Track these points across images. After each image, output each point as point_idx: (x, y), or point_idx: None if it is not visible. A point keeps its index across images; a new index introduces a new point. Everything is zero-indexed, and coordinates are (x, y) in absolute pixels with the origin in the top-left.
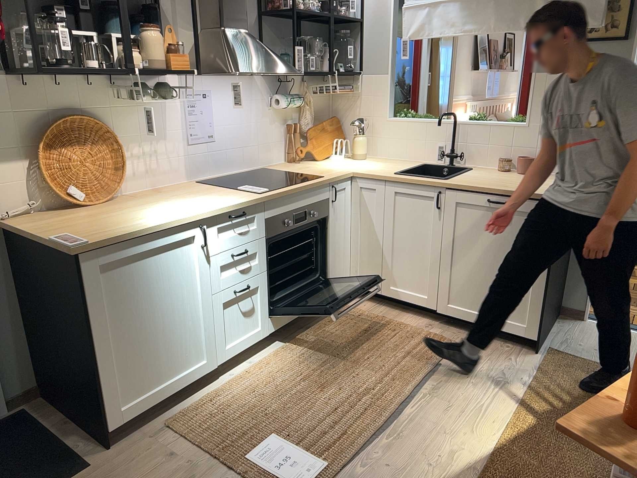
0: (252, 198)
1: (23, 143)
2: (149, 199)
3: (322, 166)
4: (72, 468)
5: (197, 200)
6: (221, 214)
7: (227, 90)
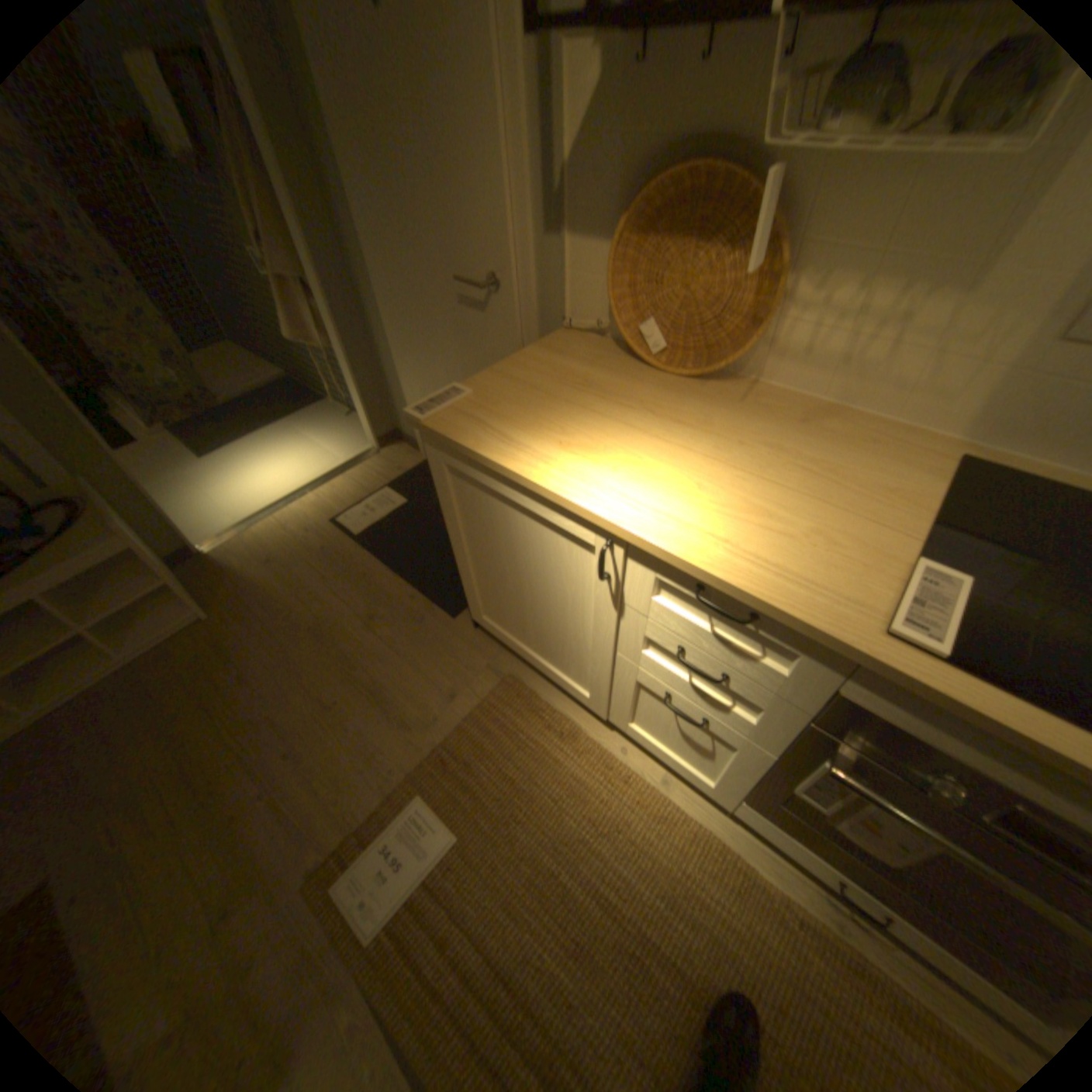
0: (821, 612)
1: (621, 200)
2: (734, 417)
3: None
4: (451, 603)
5: (748, 490)
6: (675, 561)
7: None
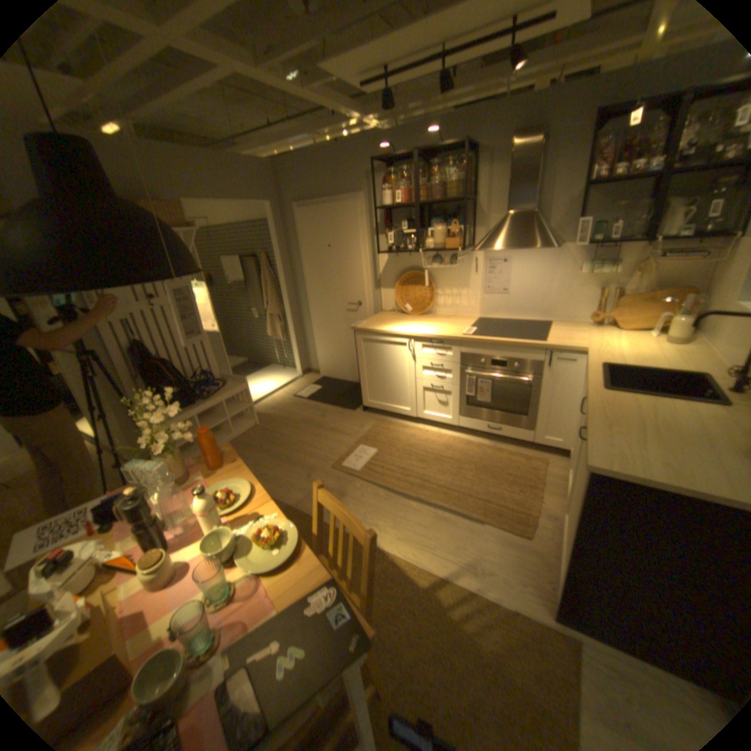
0: (450, 335)
1: (395, 281)
2: (431, 320)
3: (595, 335)
4: (352, 408)
5: (436, 327)
6: (423, 337)
7: (529, 256)
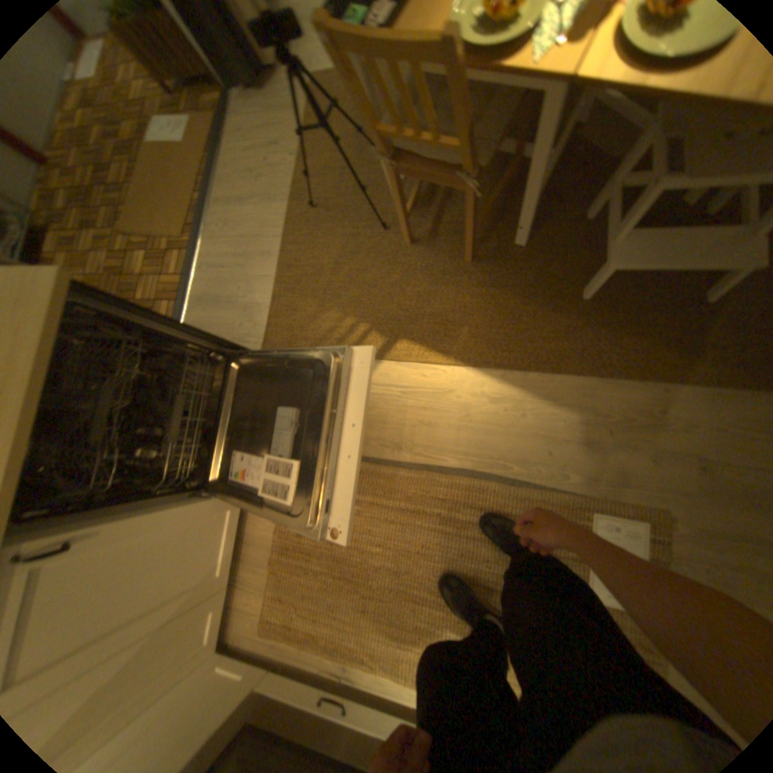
0: None
1: None
2: None
3: None
4: None
5: None
6: None
7: None
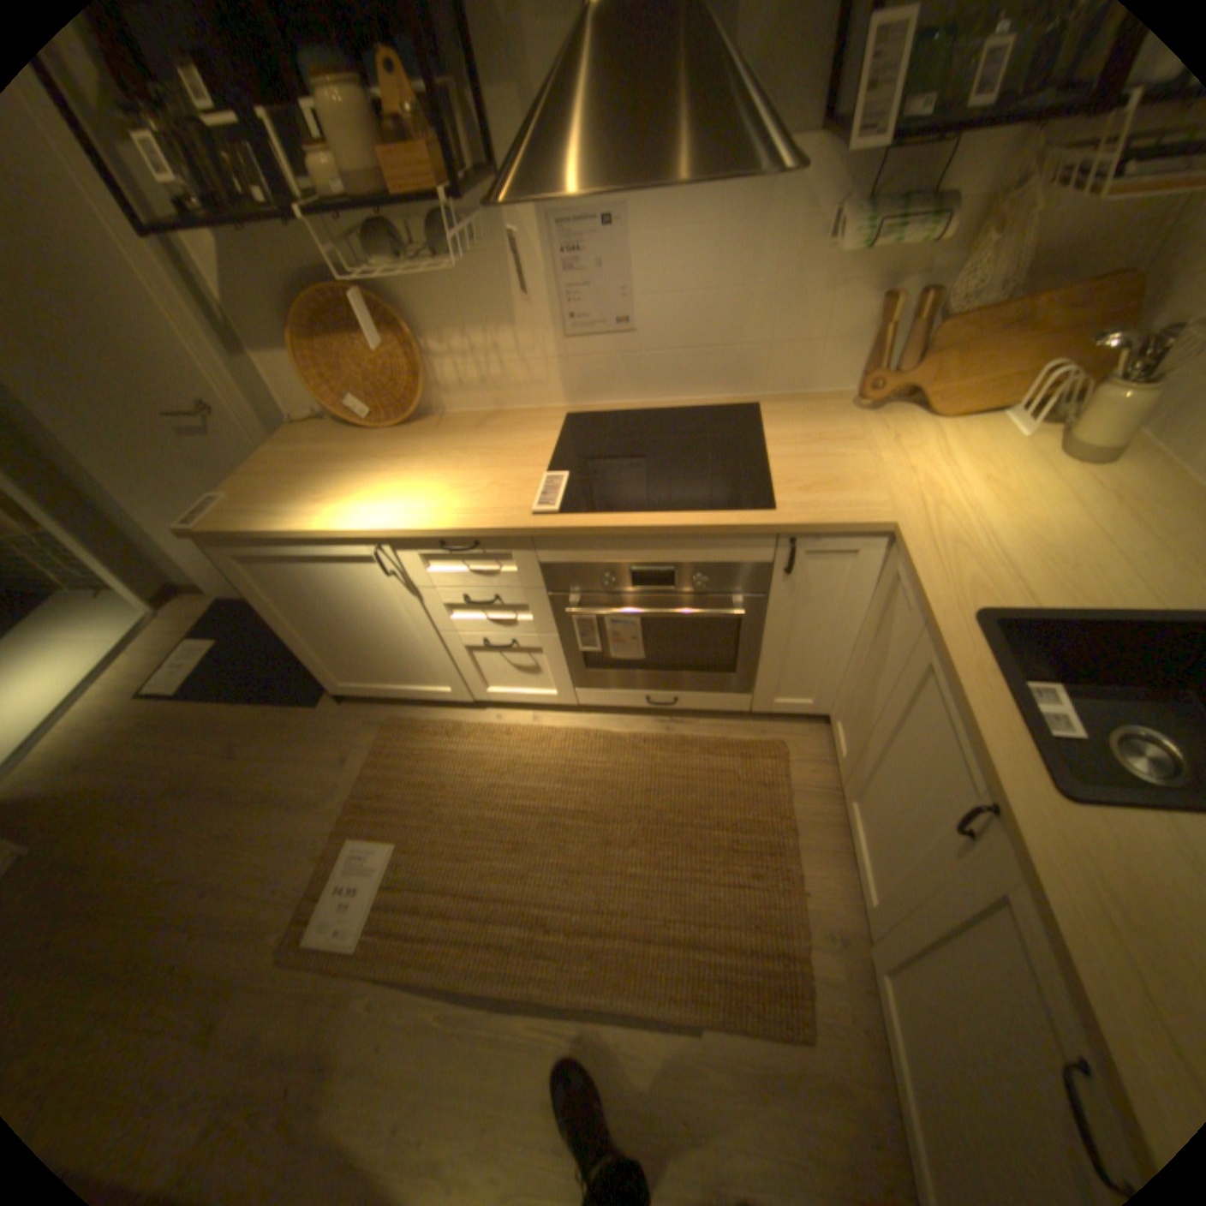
0: (497, 521)
1: (280, 320)
2: (432, 441)
3: (885, 451)
4: (306, 697)
5: (448, 479)
6: (417, 535)
7: (678, 194)
